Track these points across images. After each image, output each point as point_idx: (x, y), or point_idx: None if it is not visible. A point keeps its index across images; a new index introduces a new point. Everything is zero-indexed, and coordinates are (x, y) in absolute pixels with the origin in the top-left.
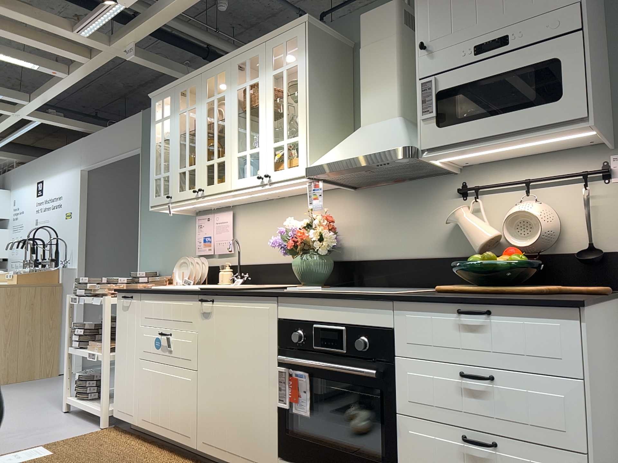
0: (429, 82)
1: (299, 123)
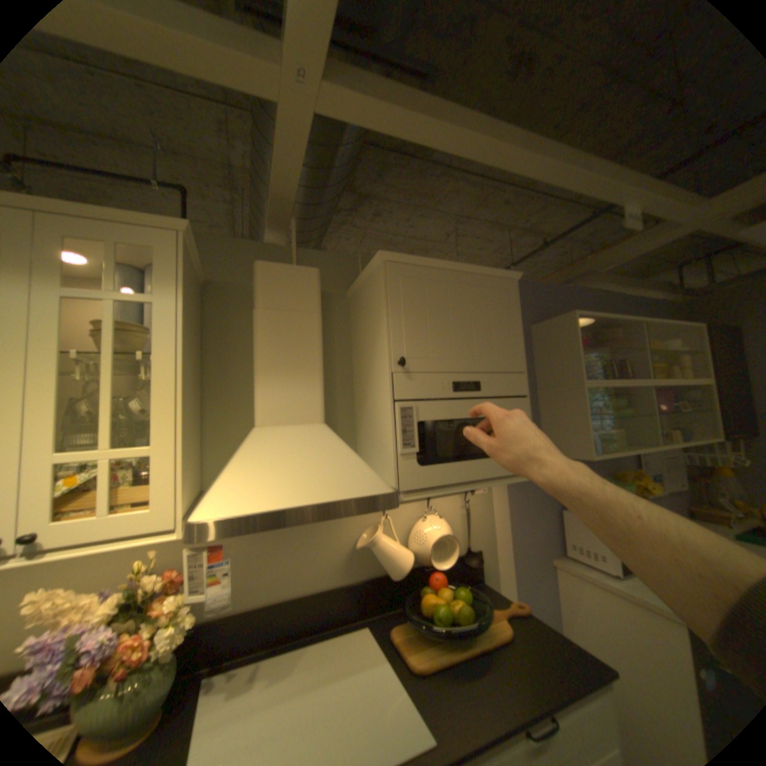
0: (410, 408)
1: (156, 420)
